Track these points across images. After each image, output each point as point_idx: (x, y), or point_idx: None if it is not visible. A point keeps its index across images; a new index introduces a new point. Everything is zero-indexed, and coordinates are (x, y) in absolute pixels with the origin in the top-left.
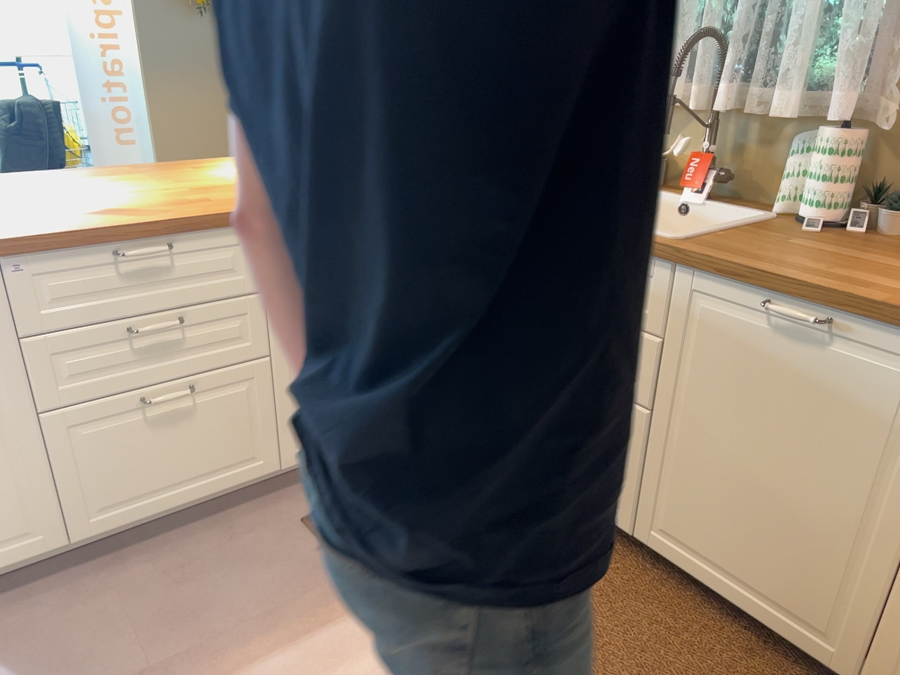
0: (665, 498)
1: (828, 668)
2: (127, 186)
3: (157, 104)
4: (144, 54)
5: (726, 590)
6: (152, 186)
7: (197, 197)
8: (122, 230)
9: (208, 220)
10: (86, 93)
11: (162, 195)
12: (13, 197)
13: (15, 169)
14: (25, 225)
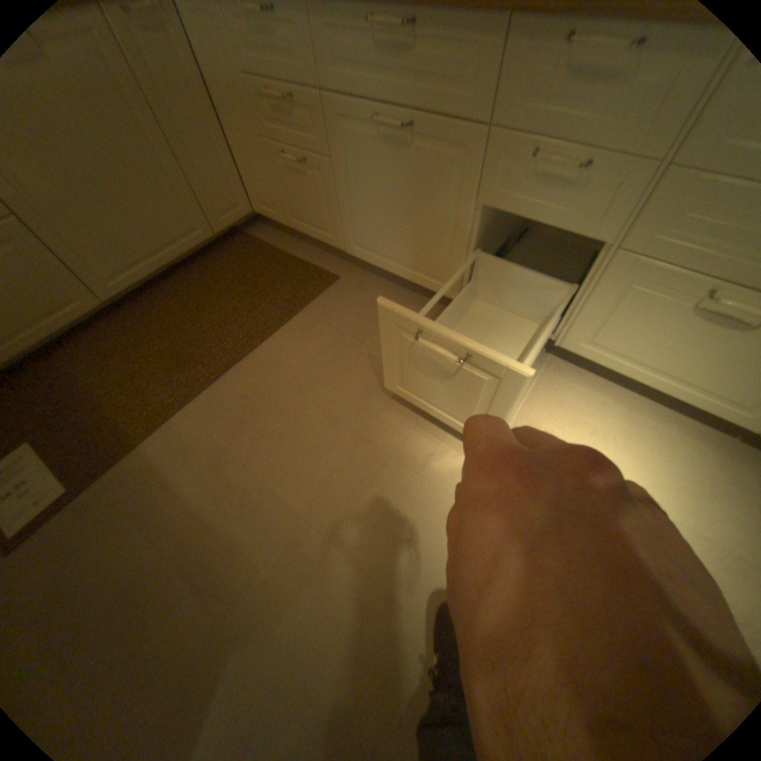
0: (89, 259)
1: (204, 241)
2: None
3: None
4: None
5: (157, 263)
6: None
7: None
8: None
9: None
10: None
11: None
12: None
13: None
14: None
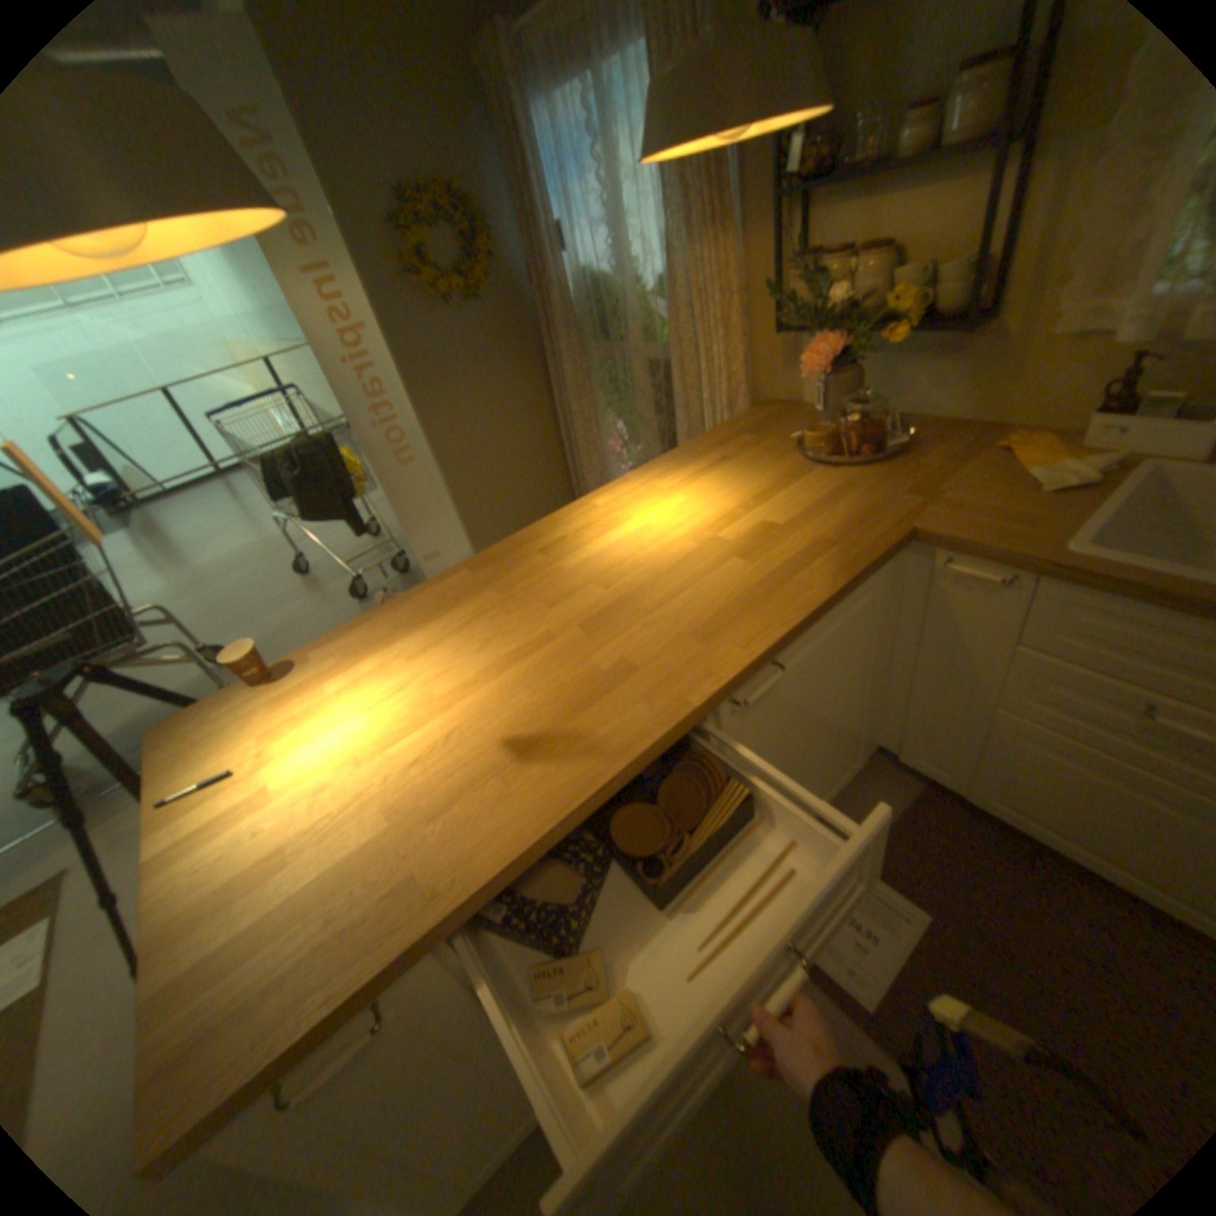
0: None
1: None
2: (492, 633)
3: (424, 417)
4: (397, 367)
5: None
6: (522, 625)
7: (606, 656)
8: (571, 815)
9: (668, 734)
10: (350, 423)
11: (554, 658)
12: (369, 715)
13: (308, 513)
14: (429, 840)
